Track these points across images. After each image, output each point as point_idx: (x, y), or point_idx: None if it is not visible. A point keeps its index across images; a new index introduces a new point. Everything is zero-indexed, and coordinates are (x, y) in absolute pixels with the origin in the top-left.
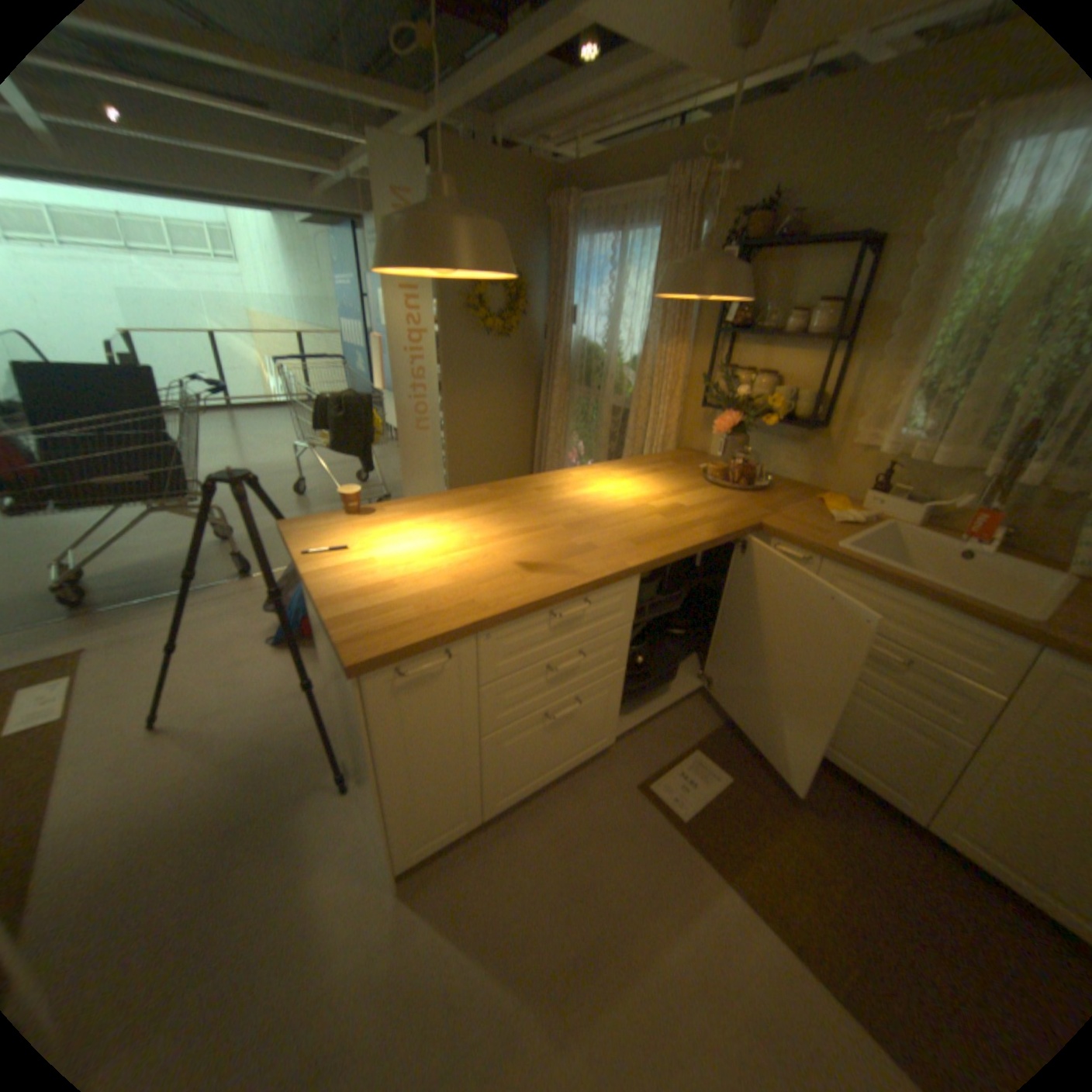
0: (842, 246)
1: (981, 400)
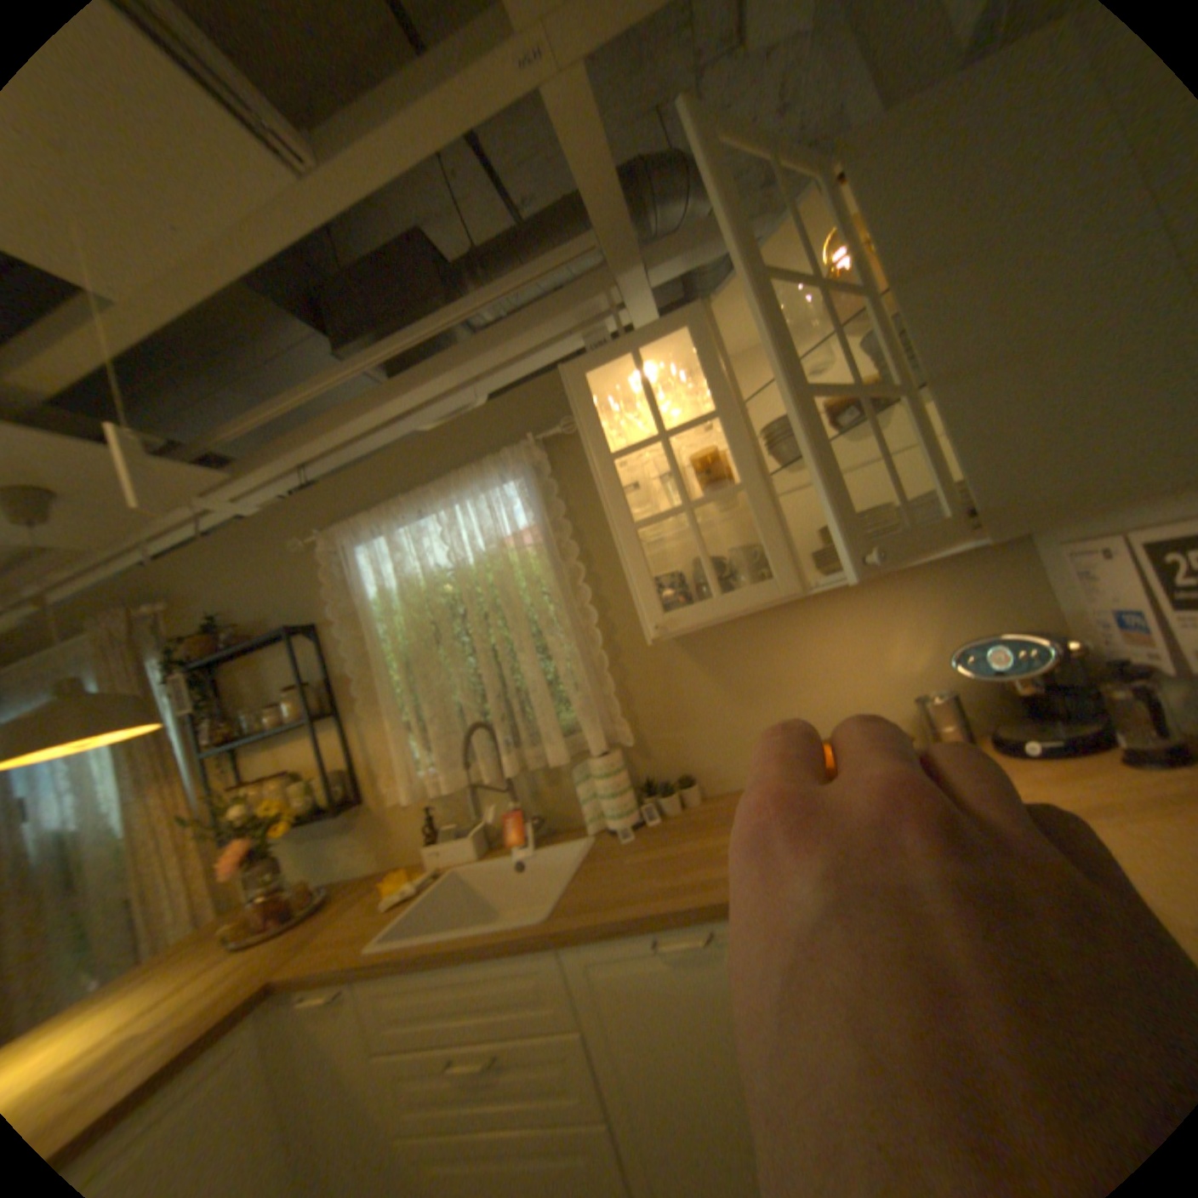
0: (291, 643)
1: (442, 725)
